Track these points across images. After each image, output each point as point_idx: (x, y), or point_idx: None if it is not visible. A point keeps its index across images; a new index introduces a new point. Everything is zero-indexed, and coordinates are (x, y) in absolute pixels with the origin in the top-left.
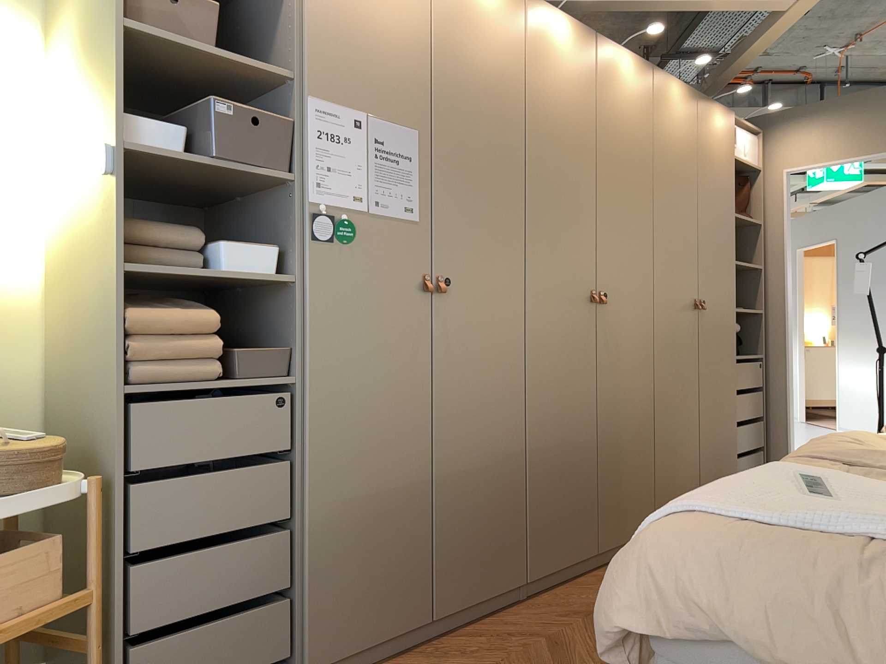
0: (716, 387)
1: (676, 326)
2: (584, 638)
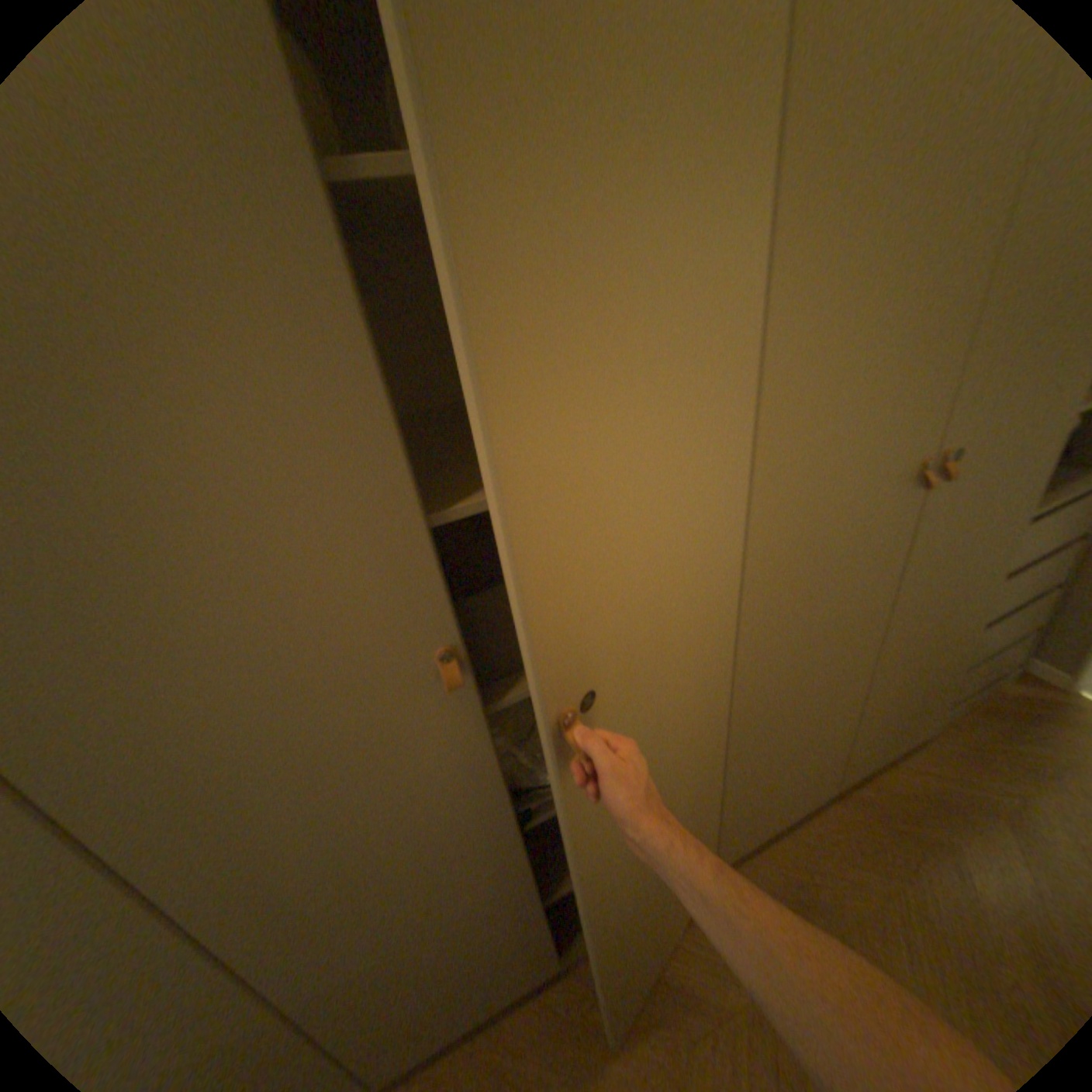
0: (969, 600)
1: (863, 549)
2: None
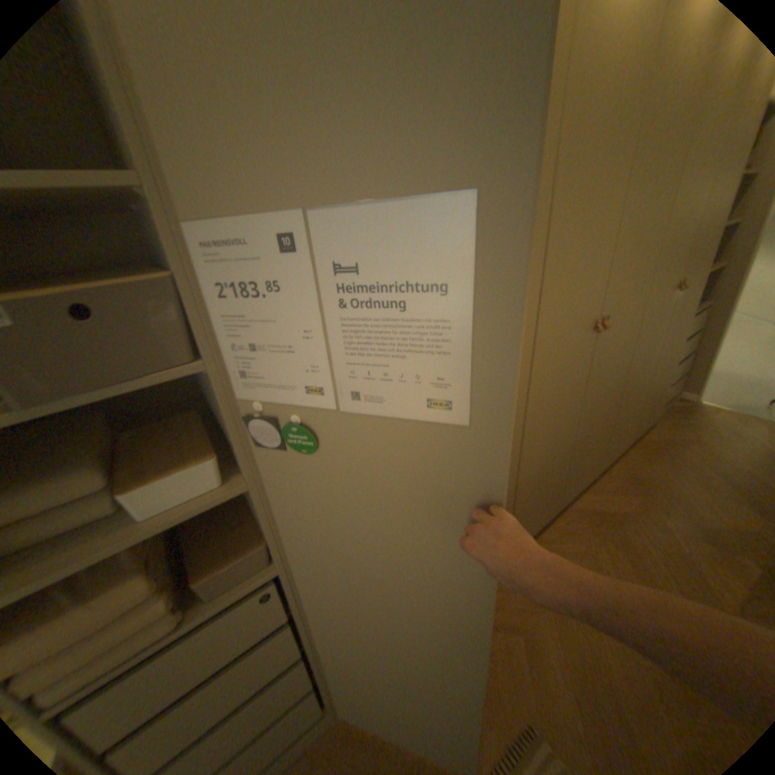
0: (677, 346)
1: (664, 312)
2: (561, 638)
